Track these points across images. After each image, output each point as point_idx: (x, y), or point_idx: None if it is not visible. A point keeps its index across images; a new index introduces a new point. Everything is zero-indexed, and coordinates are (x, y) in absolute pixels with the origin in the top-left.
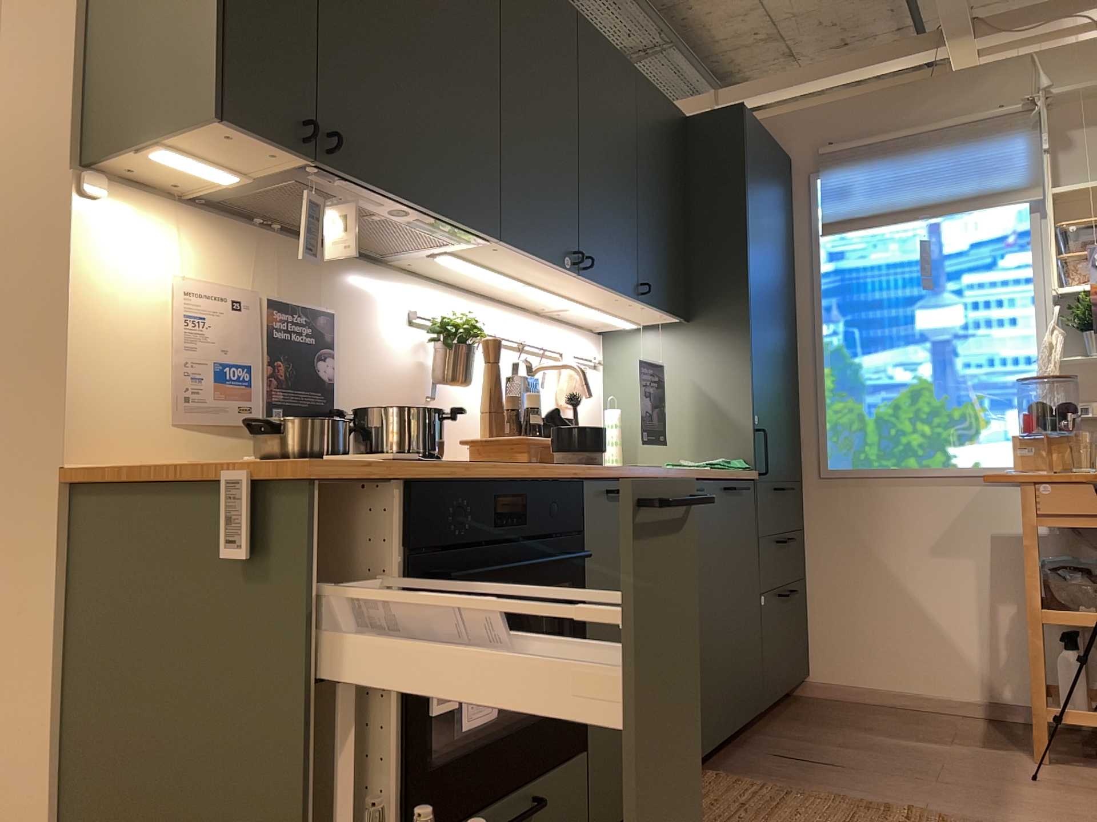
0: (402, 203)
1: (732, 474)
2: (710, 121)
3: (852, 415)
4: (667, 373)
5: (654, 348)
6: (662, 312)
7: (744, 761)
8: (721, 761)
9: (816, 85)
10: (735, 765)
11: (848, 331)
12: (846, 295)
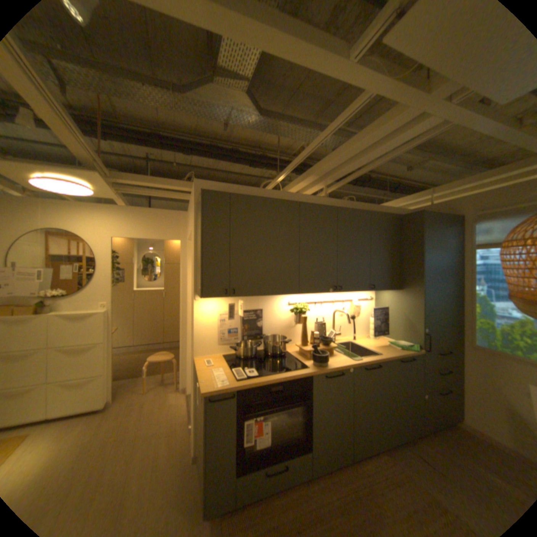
0: (260, 295)
1: (407, 354)
2: (411, 216)
3: (489, 326)
4: (394, 306)
5: (390, 296)
6: (385, 290)
7: (405, 455)
8: (396, 452)
9: (479, 181)
10: (400, 456)
11: (489, 290)
12: (489, 275)
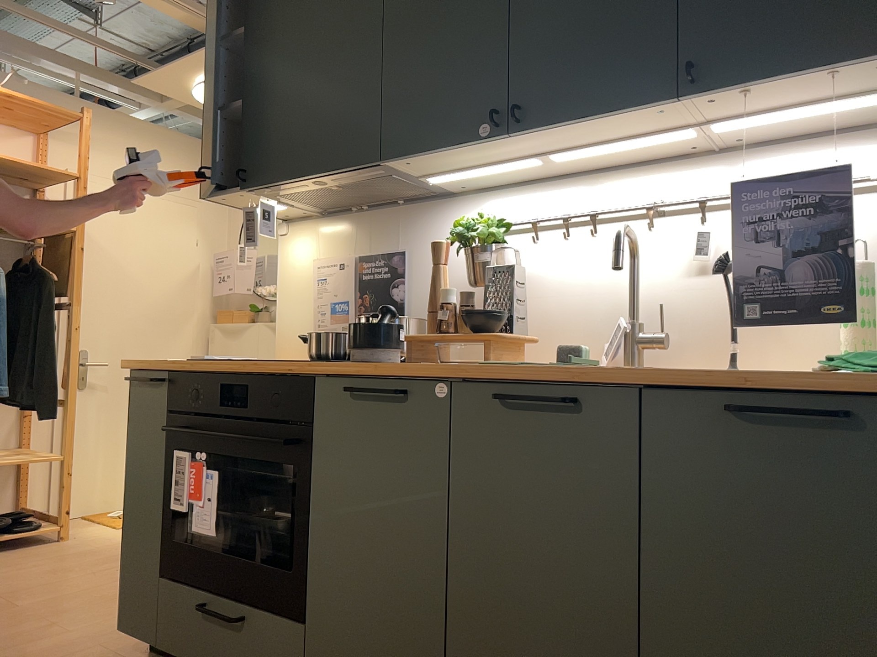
0: (301, 180)
1: (805, 380)
2: None
3: None
4: None
5: None
6: (815, 76)
7: None
8: None
9: None
10: None
11: None
12: None
